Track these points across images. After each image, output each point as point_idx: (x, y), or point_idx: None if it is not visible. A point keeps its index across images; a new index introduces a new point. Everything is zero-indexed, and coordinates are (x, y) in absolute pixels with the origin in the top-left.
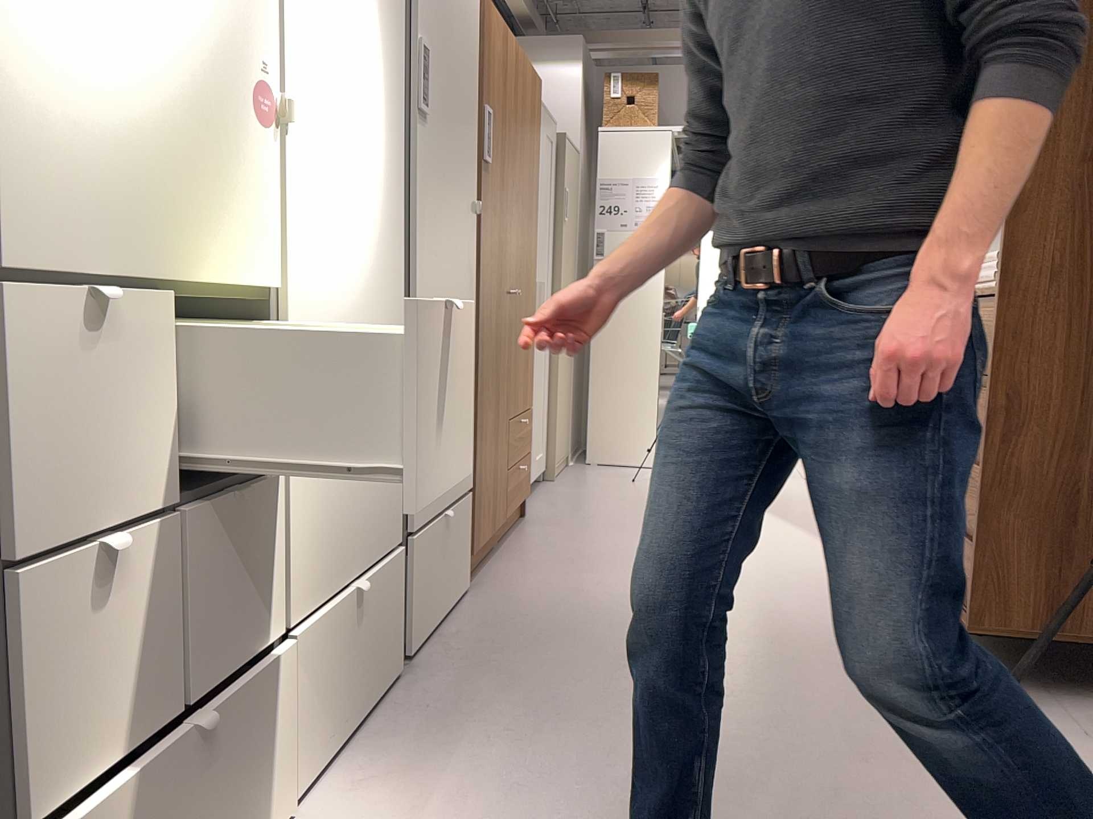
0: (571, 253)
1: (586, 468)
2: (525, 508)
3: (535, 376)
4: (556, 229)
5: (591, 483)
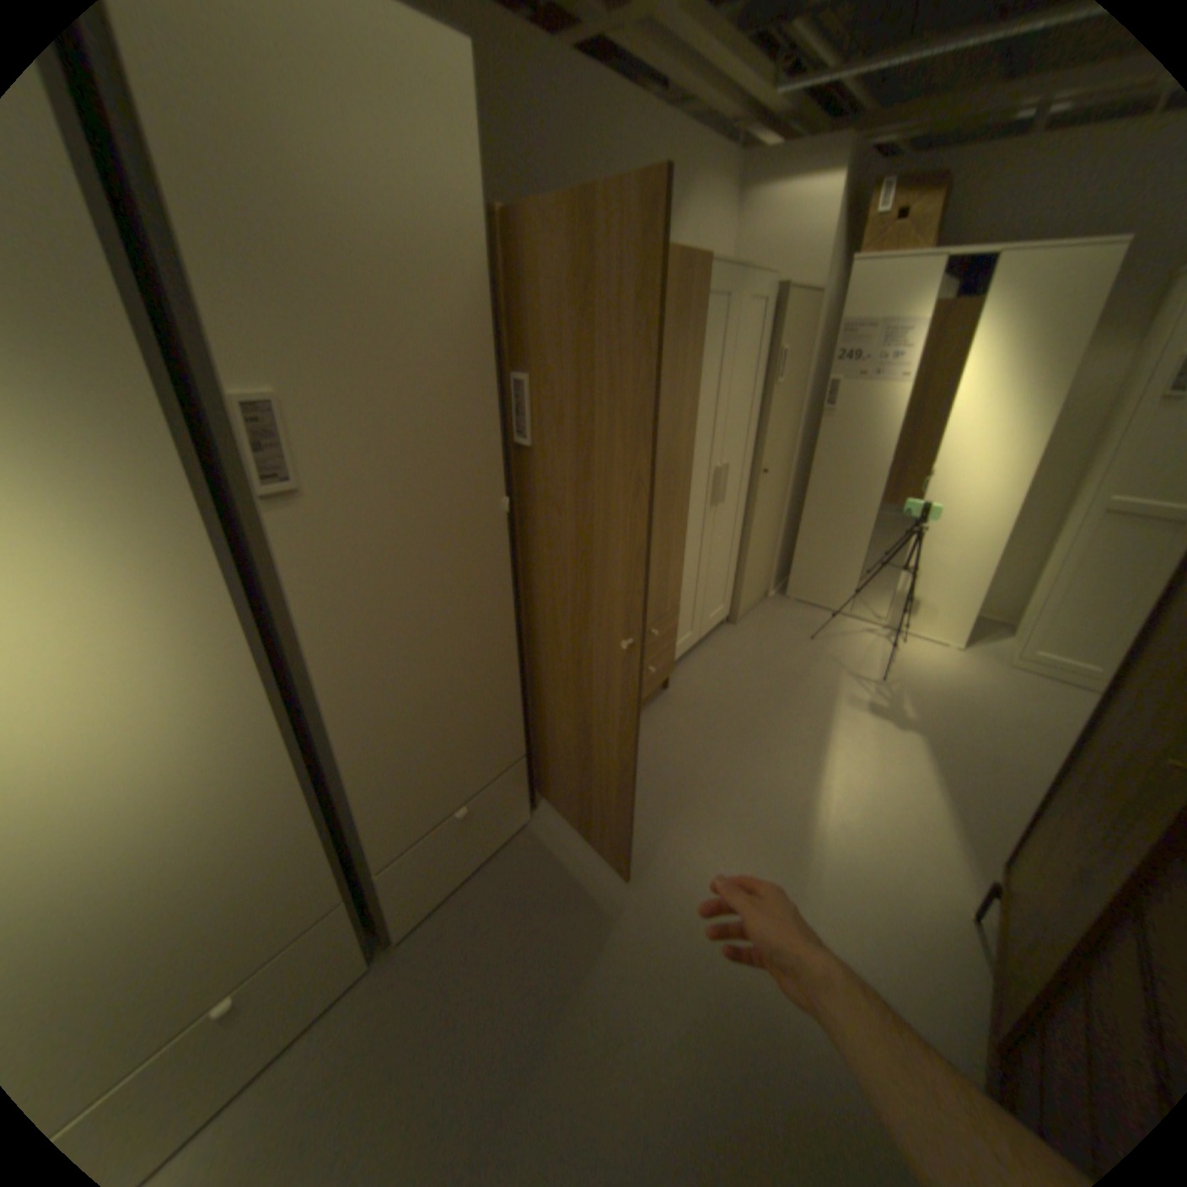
0: (791, 411)
1: (781, 604)
2: (669, 681)
3: (711, 554)
4: (766, 396)
5: (769, 634)
